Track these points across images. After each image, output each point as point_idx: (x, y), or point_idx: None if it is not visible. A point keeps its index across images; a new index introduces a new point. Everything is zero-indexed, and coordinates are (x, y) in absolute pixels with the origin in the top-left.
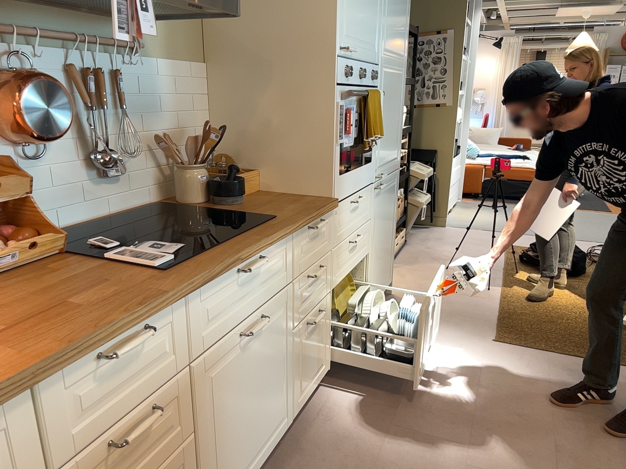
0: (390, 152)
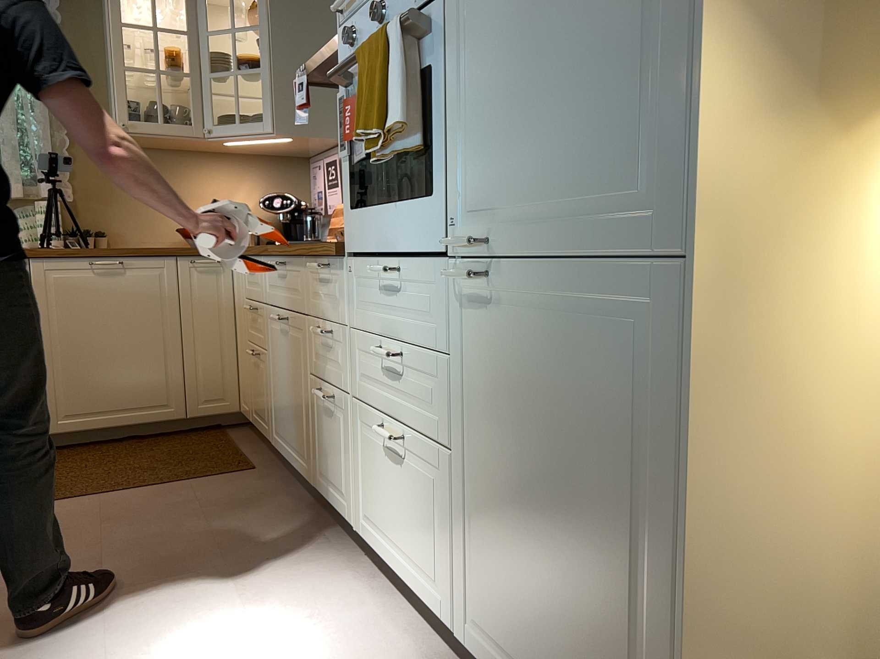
0: (560, 171)
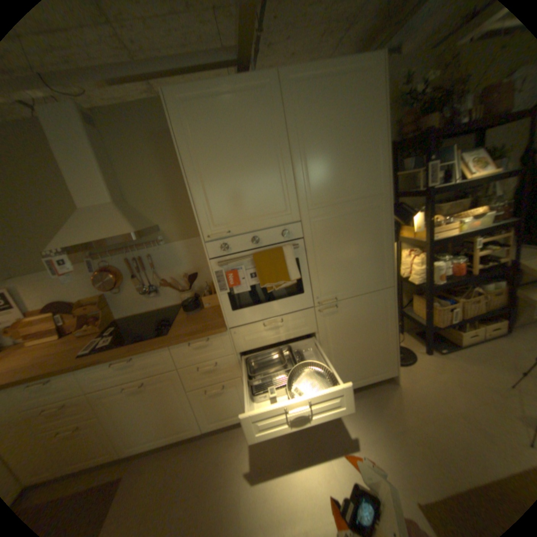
0: (357, 278)
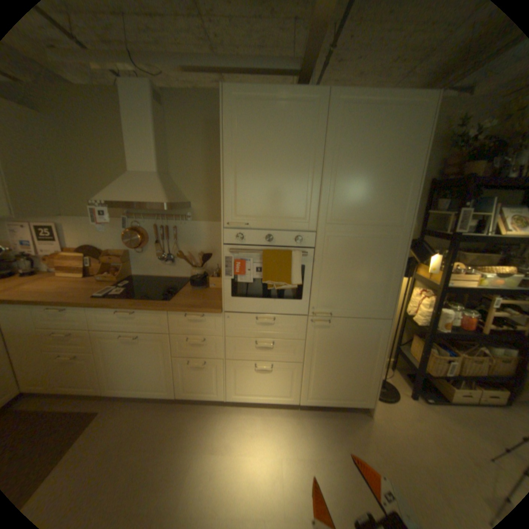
0: (357, 301)
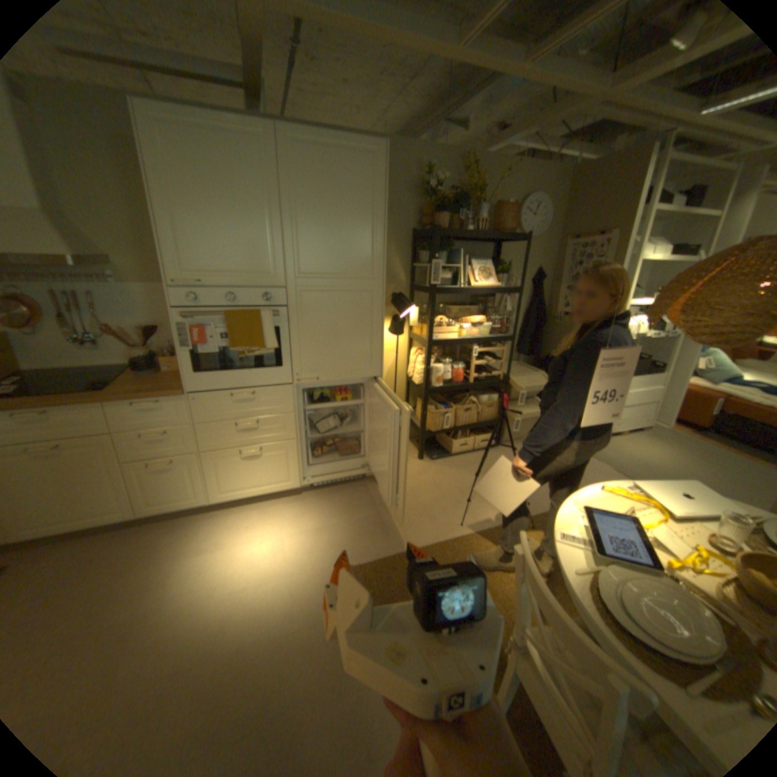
0: (342, 362)
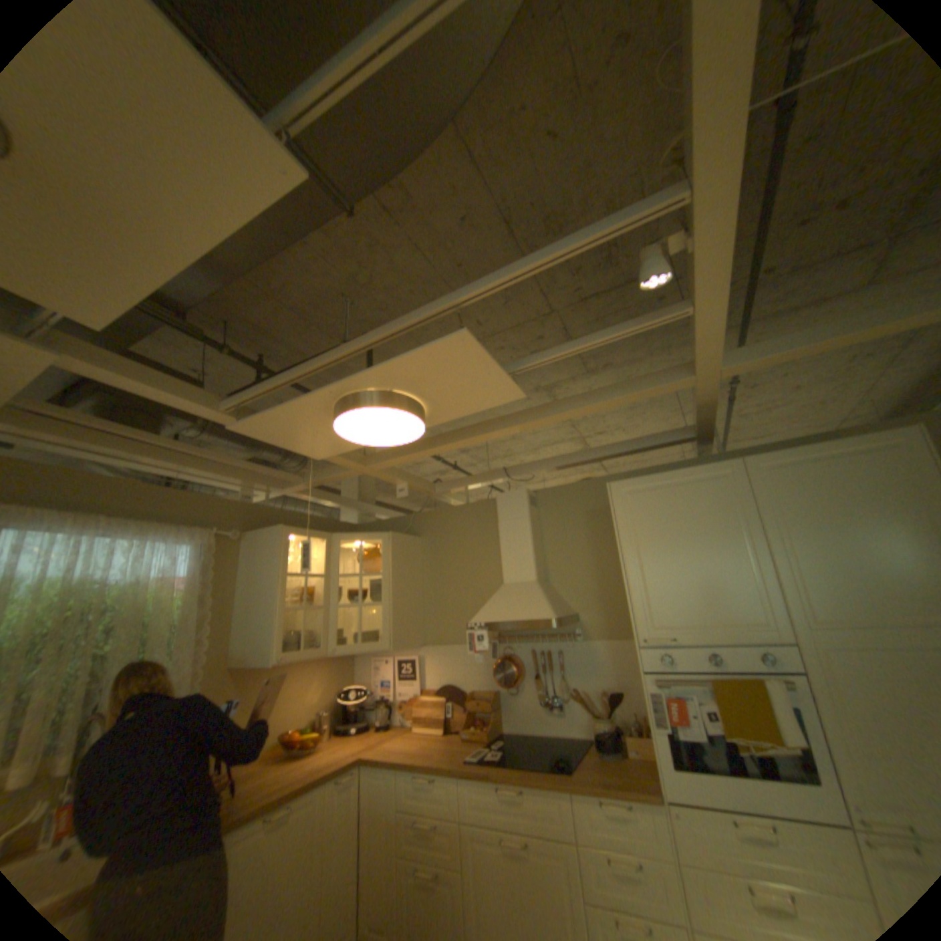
0: None
